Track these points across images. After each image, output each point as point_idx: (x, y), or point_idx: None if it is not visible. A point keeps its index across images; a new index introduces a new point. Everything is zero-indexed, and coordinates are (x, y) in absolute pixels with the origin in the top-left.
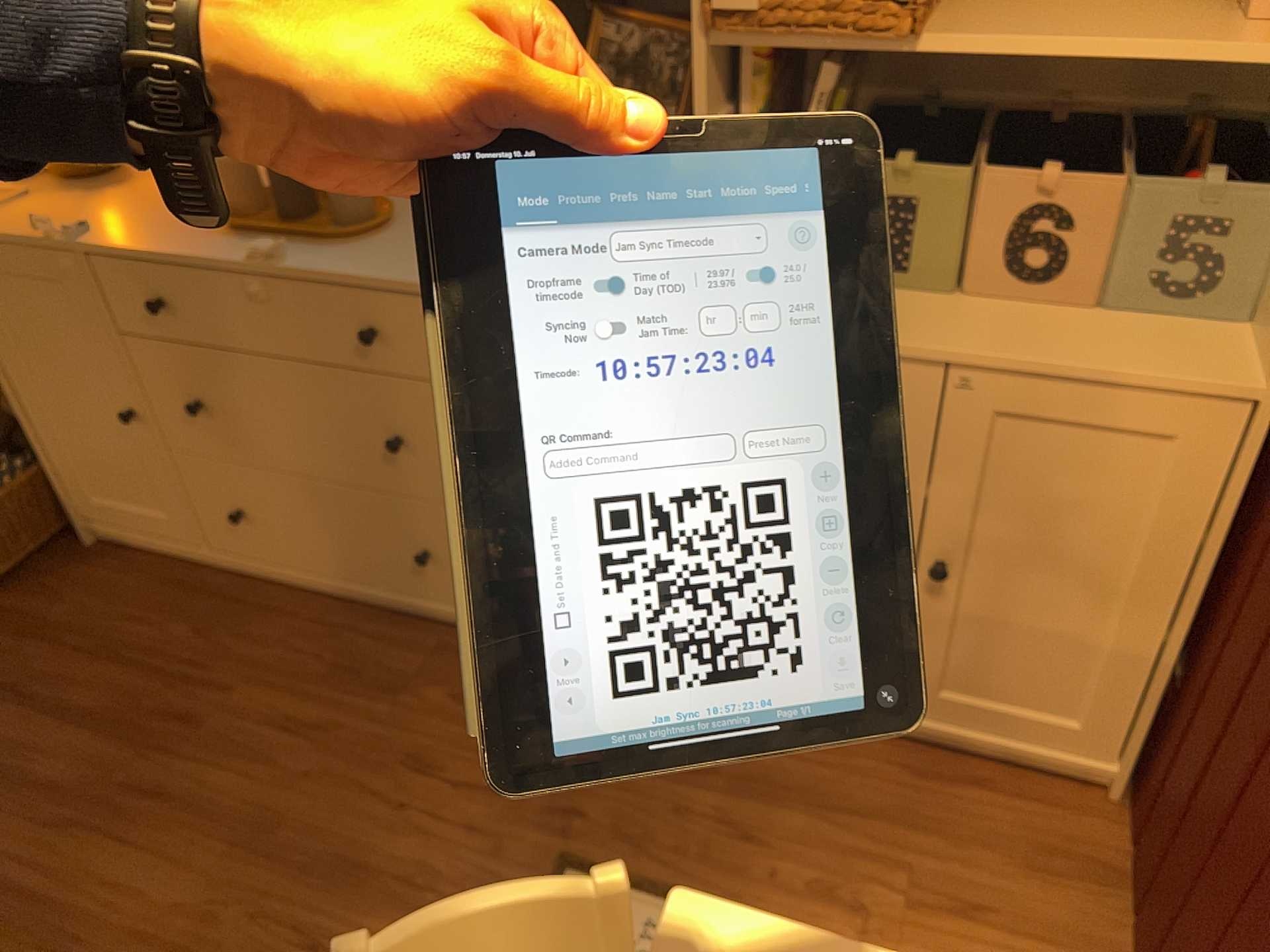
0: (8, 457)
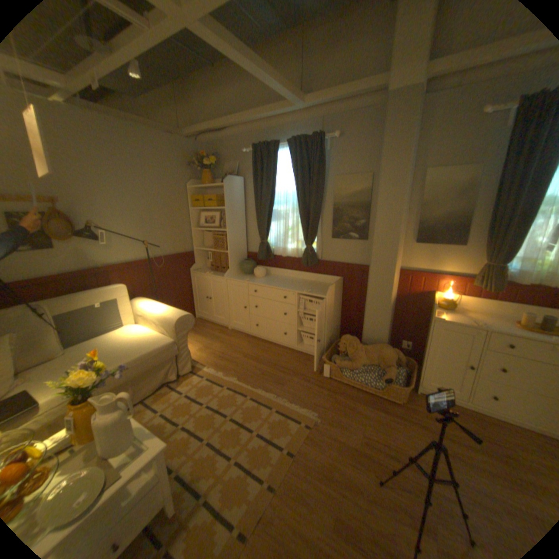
0: (399, 368)
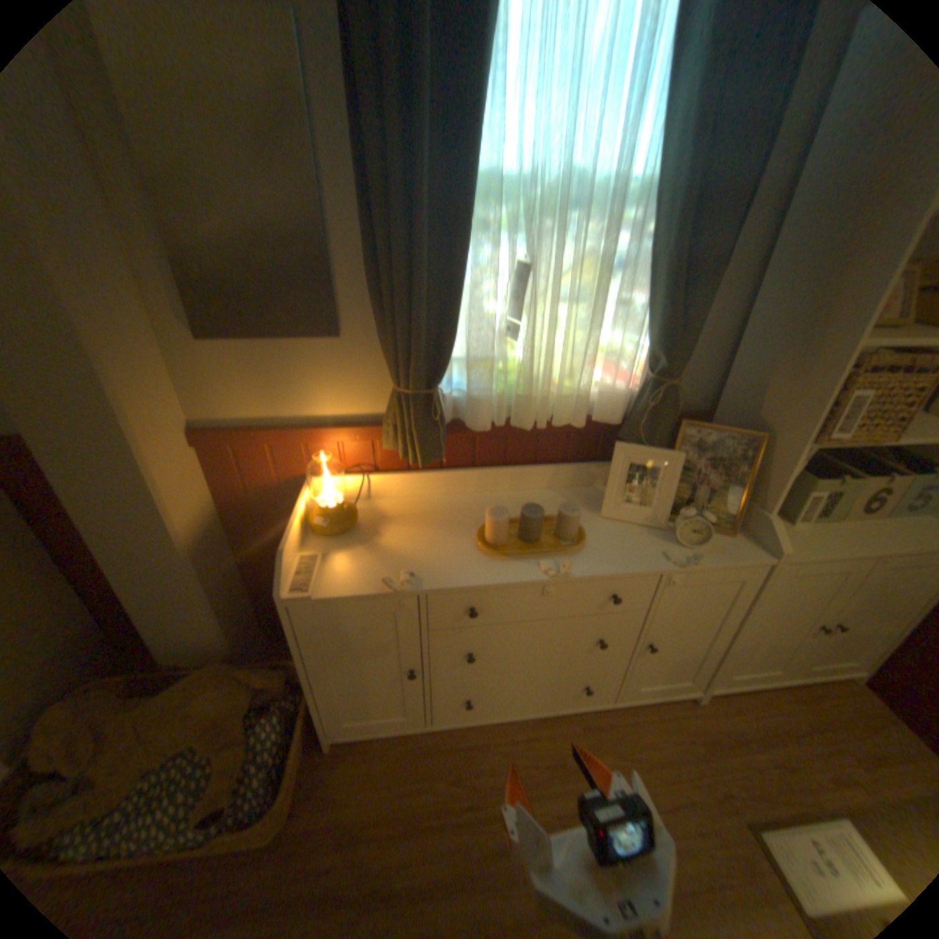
0: (257, 723)
